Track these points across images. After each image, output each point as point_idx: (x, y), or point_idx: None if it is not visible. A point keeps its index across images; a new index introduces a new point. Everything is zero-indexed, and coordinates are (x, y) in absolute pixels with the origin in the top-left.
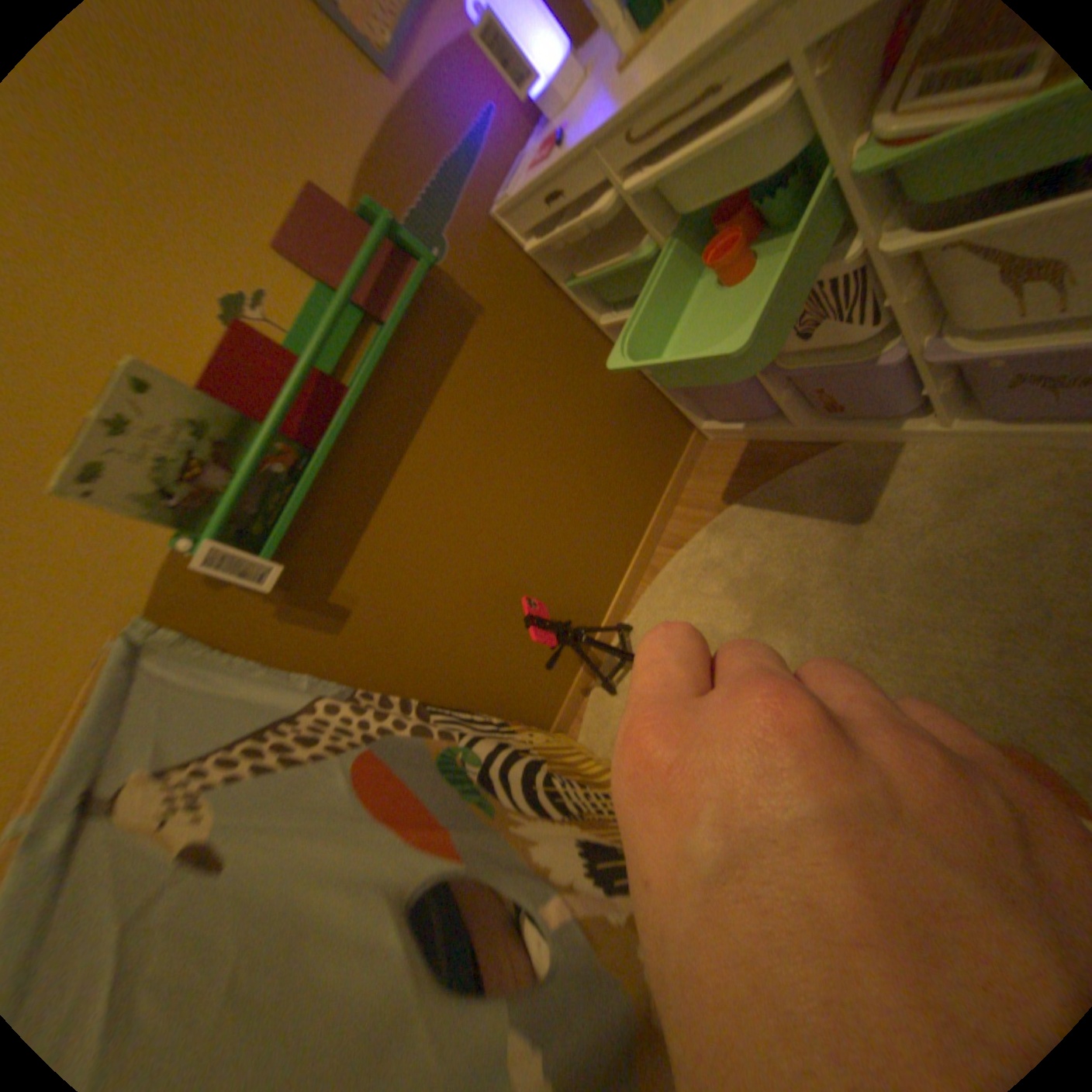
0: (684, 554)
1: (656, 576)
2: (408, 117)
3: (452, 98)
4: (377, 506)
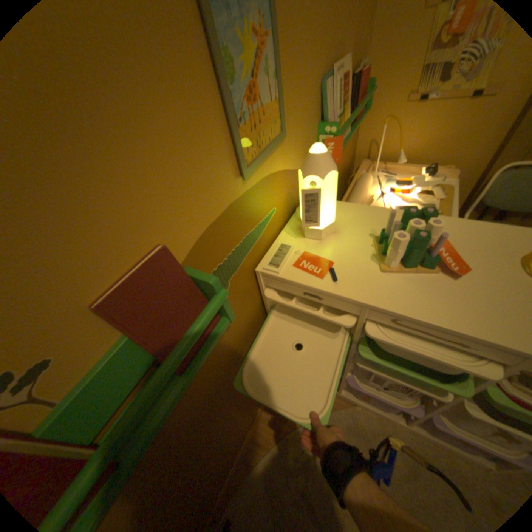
0: (269, 457)
1: (249, 470)
2: (242, 203)
3: (264, 199)
4: None
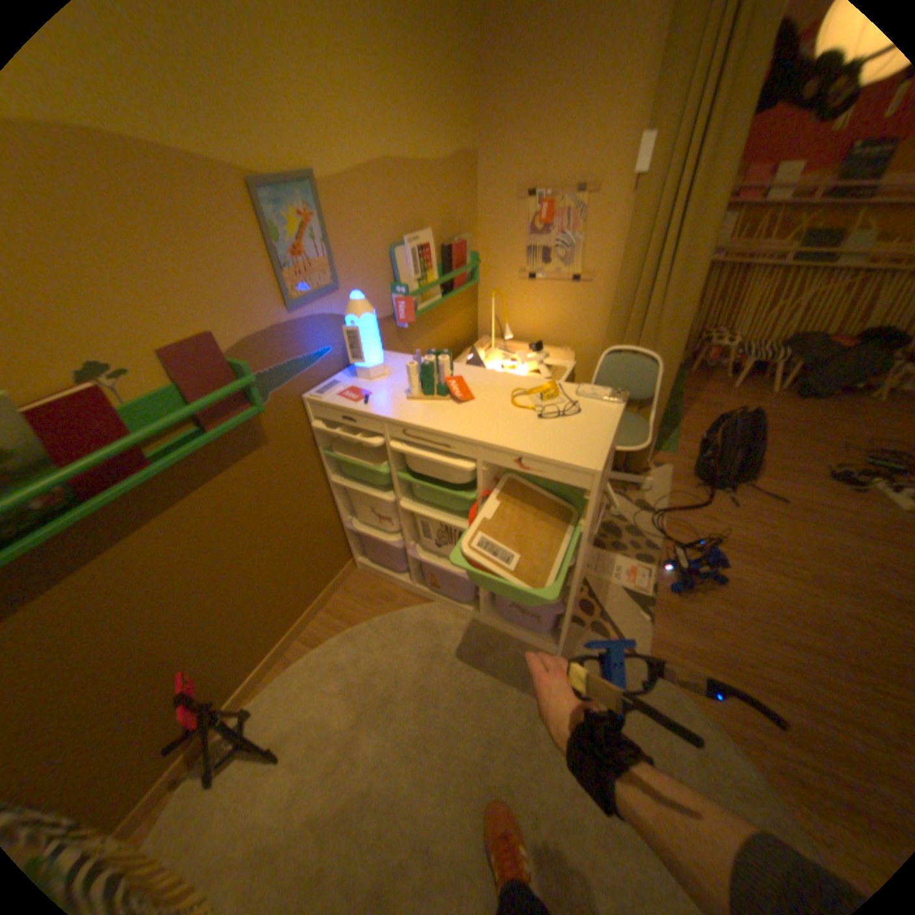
0: (315, 653)
1: (287, 667)
2: (287, 330)
3: (314, 335)
4: (96, 556)
